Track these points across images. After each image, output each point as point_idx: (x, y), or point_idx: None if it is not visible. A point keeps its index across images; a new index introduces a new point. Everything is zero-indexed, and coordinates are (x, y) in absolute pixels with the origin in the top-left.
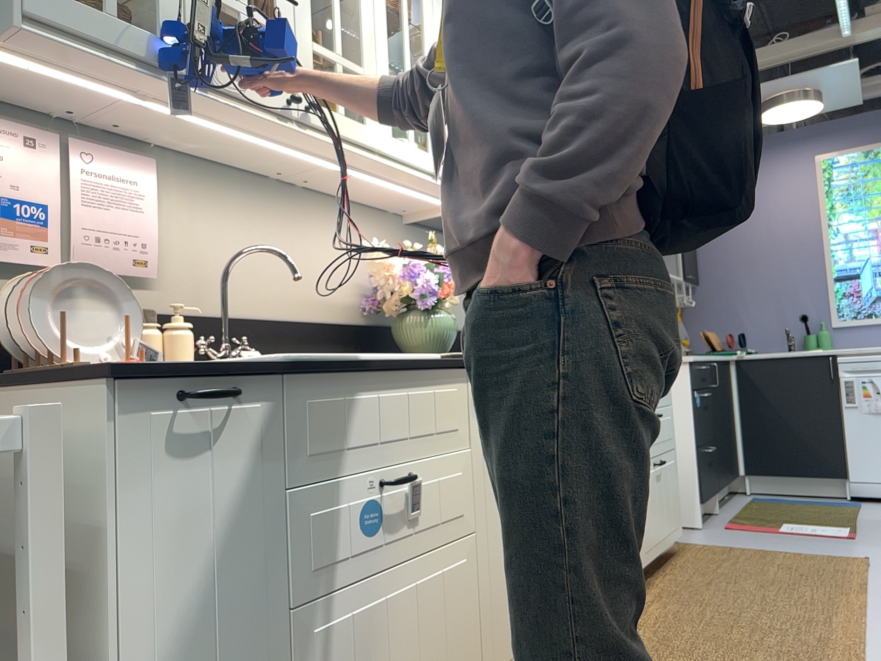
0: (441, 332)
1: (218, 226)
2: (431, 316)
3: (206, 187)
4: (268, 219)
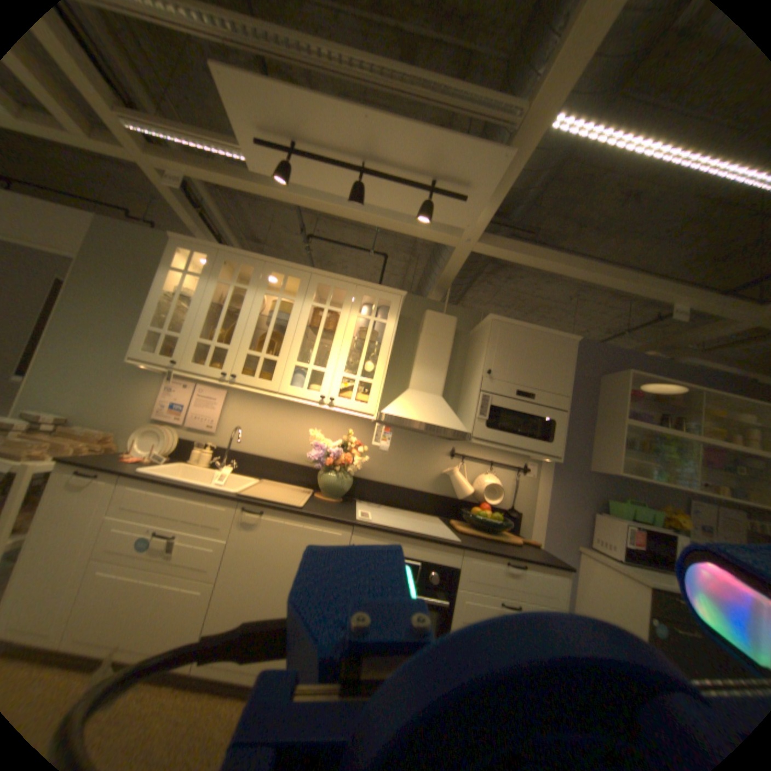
0: (330, 484)
1: (250, 417)
2: (327, 474)
3: (249, 402)
4: (277, 415)
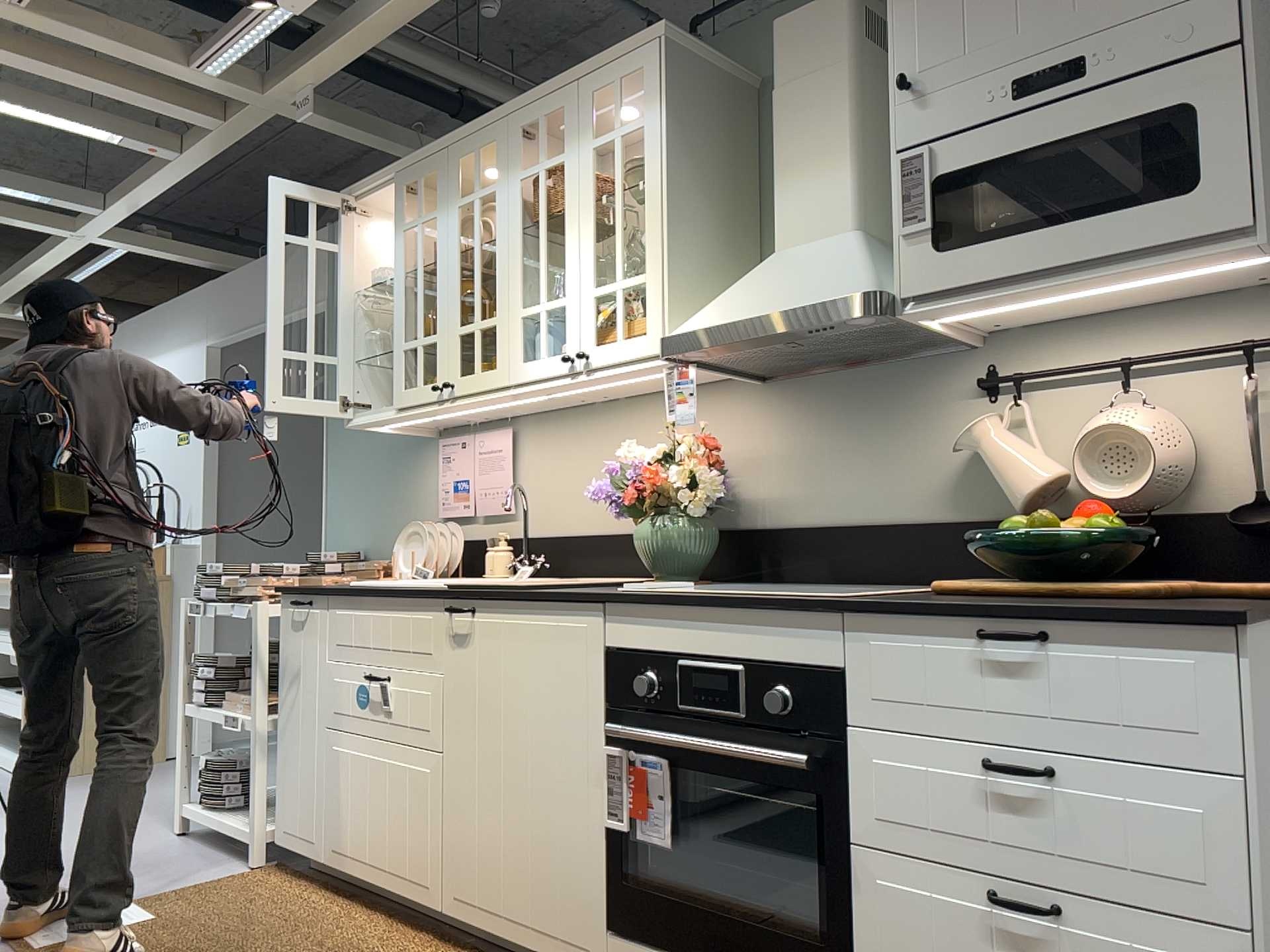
0: (652, 545)
1: (555, 460)
2: (644, 525)
3: (548, 431)
4: (591, 440)
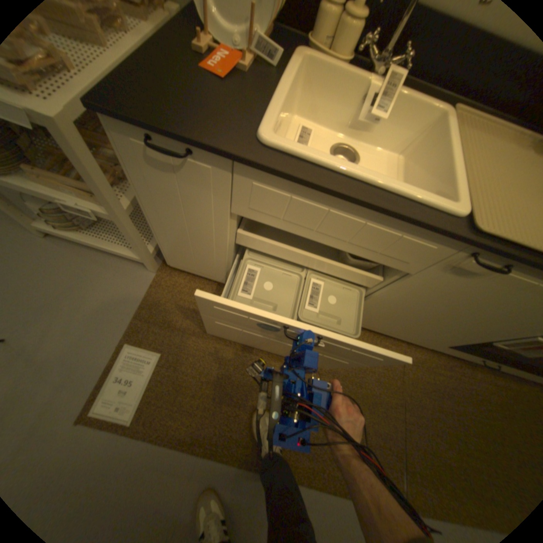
0: None
1: None
2: None
3: None
4: None
